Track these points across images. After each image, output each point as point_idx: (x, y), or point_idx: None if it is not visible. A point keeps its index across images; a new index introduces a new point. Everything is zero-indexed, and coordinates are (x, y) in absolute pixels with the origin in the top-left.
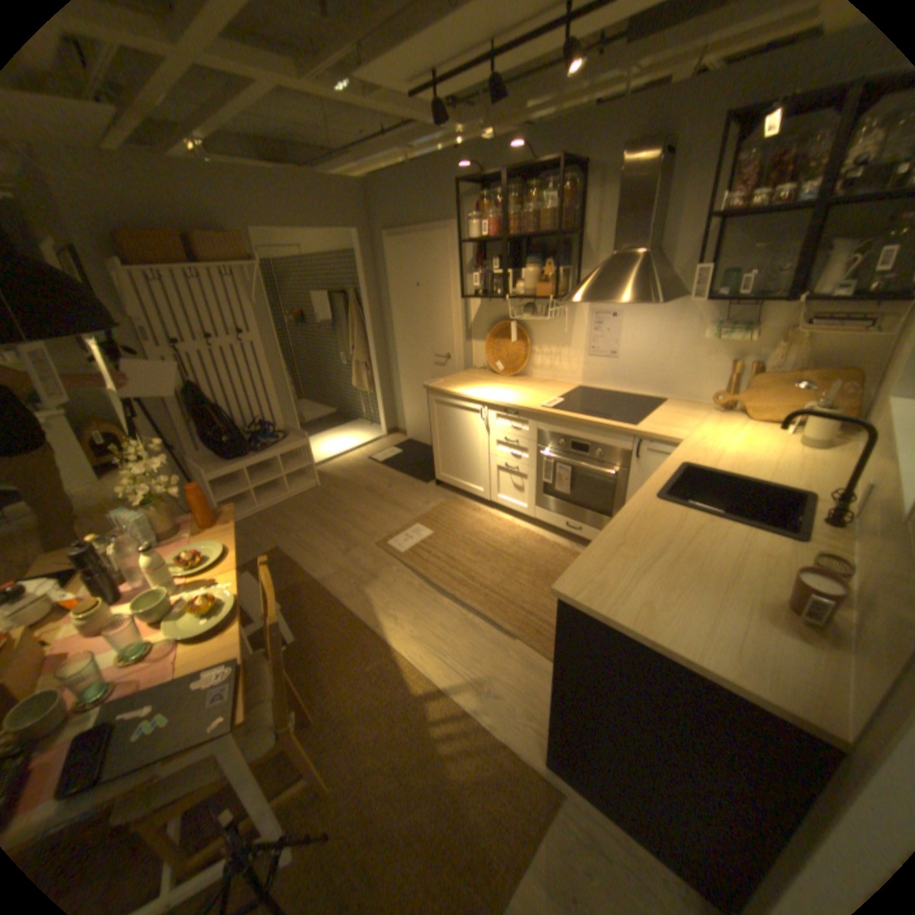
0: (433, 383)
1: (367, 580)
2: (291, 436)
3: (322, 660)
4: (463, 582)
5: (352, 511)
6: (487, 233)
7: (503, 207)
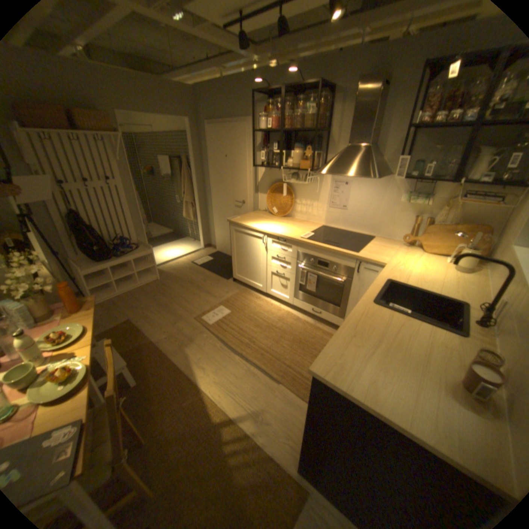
0: (234, 219)
1: (186, 343)
2: (141, 247)
3: (154, 399)
4: (248, 346)
5: (179, 296)
6: (271, 127)
7: (282, 111)
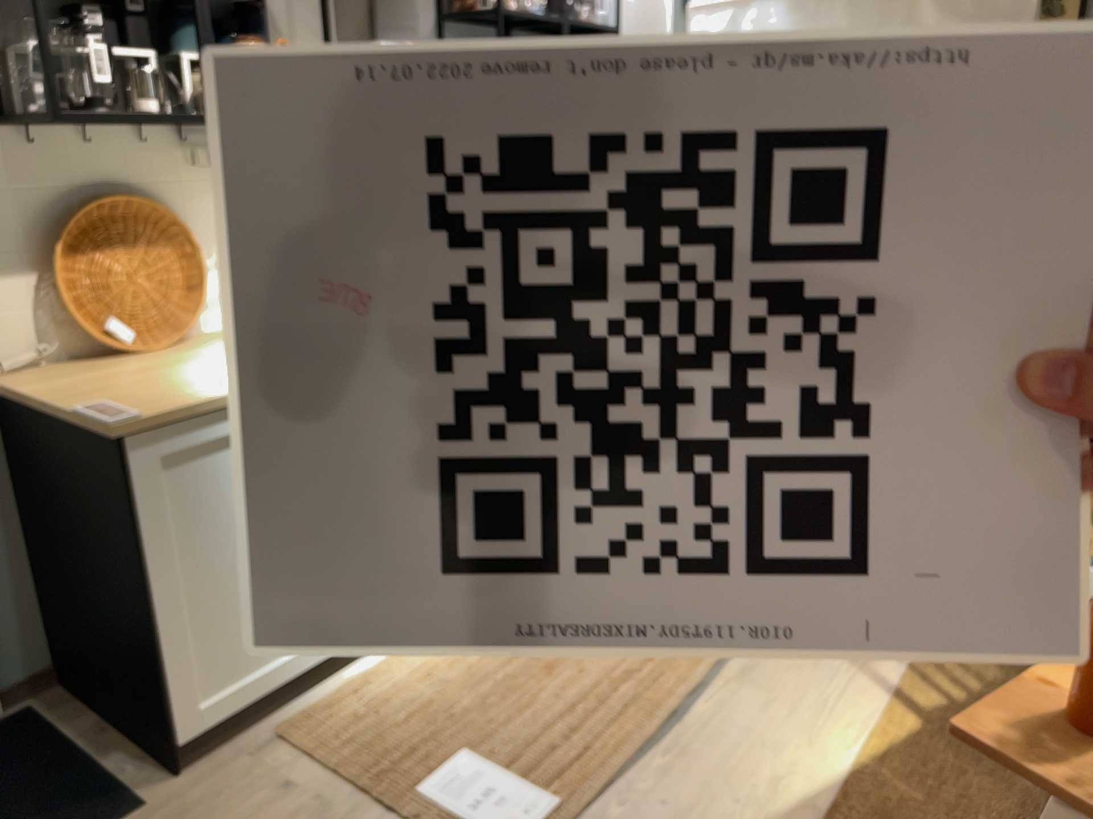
0: (123, 409)
1: None
2: None
3: None
4: (646, 685)
5: None
6: None
7: None
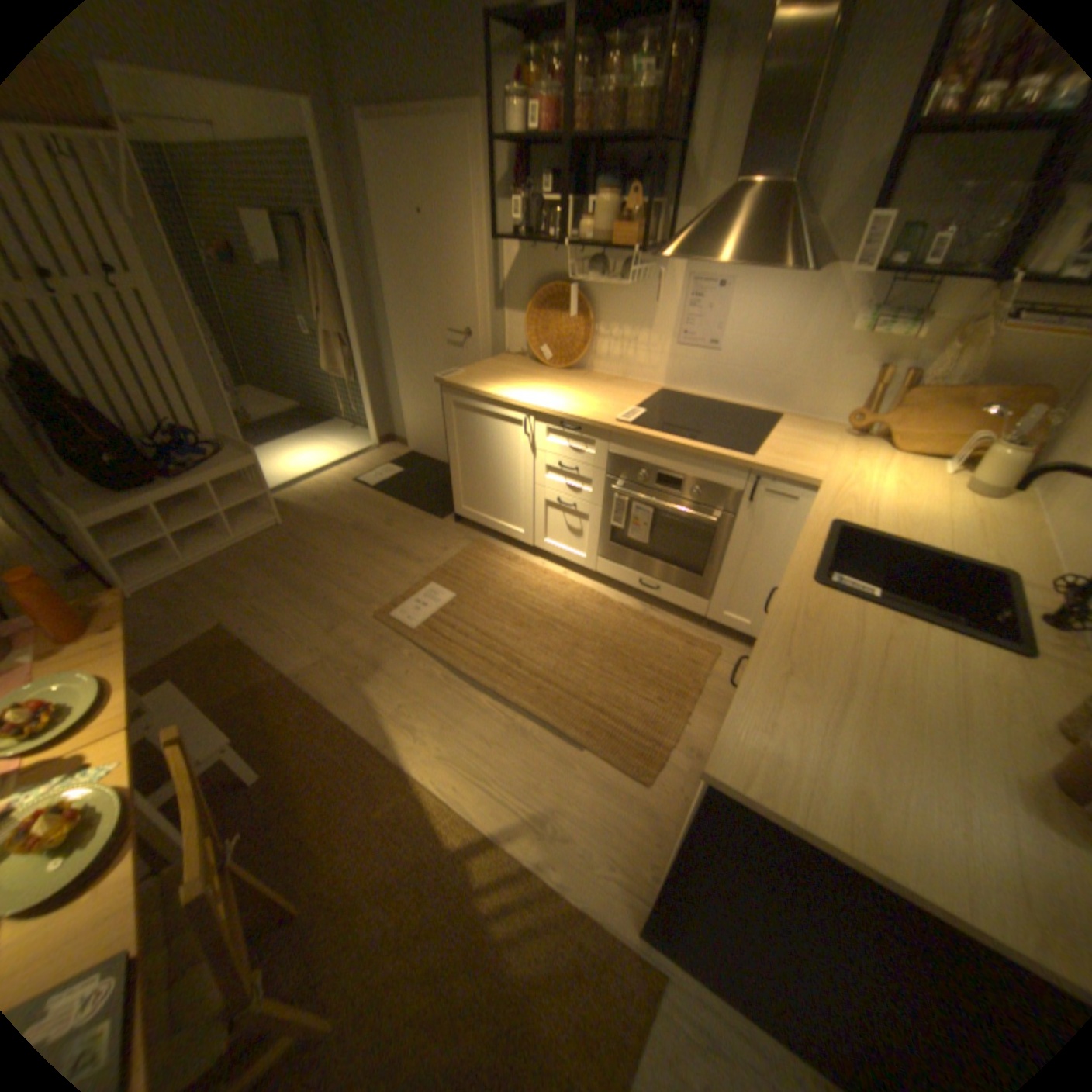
0: (450, 375)
1: (365, 673)
2: (226, 450)
3: (305, 807)
4: (504, 669)
5: (335, 563)
6: (533, 127)
7: (564, 78)
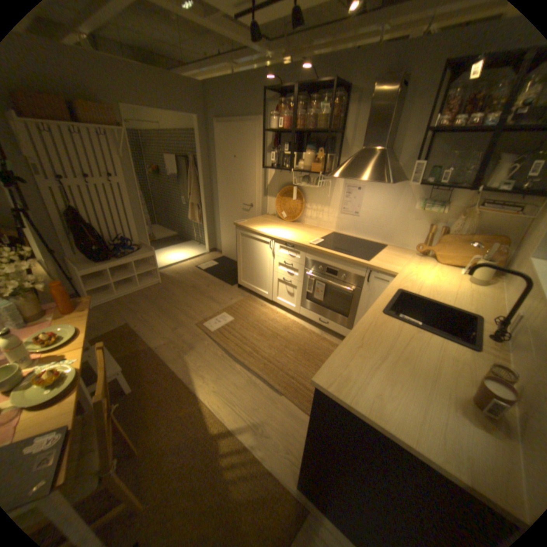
0: (241, 222)
1: (186, 350)
2: (143, 249)
3: (149, 407)
4: (250, 355)
5: (181, 301)
6: (282, 127)
7: (294, 110)
